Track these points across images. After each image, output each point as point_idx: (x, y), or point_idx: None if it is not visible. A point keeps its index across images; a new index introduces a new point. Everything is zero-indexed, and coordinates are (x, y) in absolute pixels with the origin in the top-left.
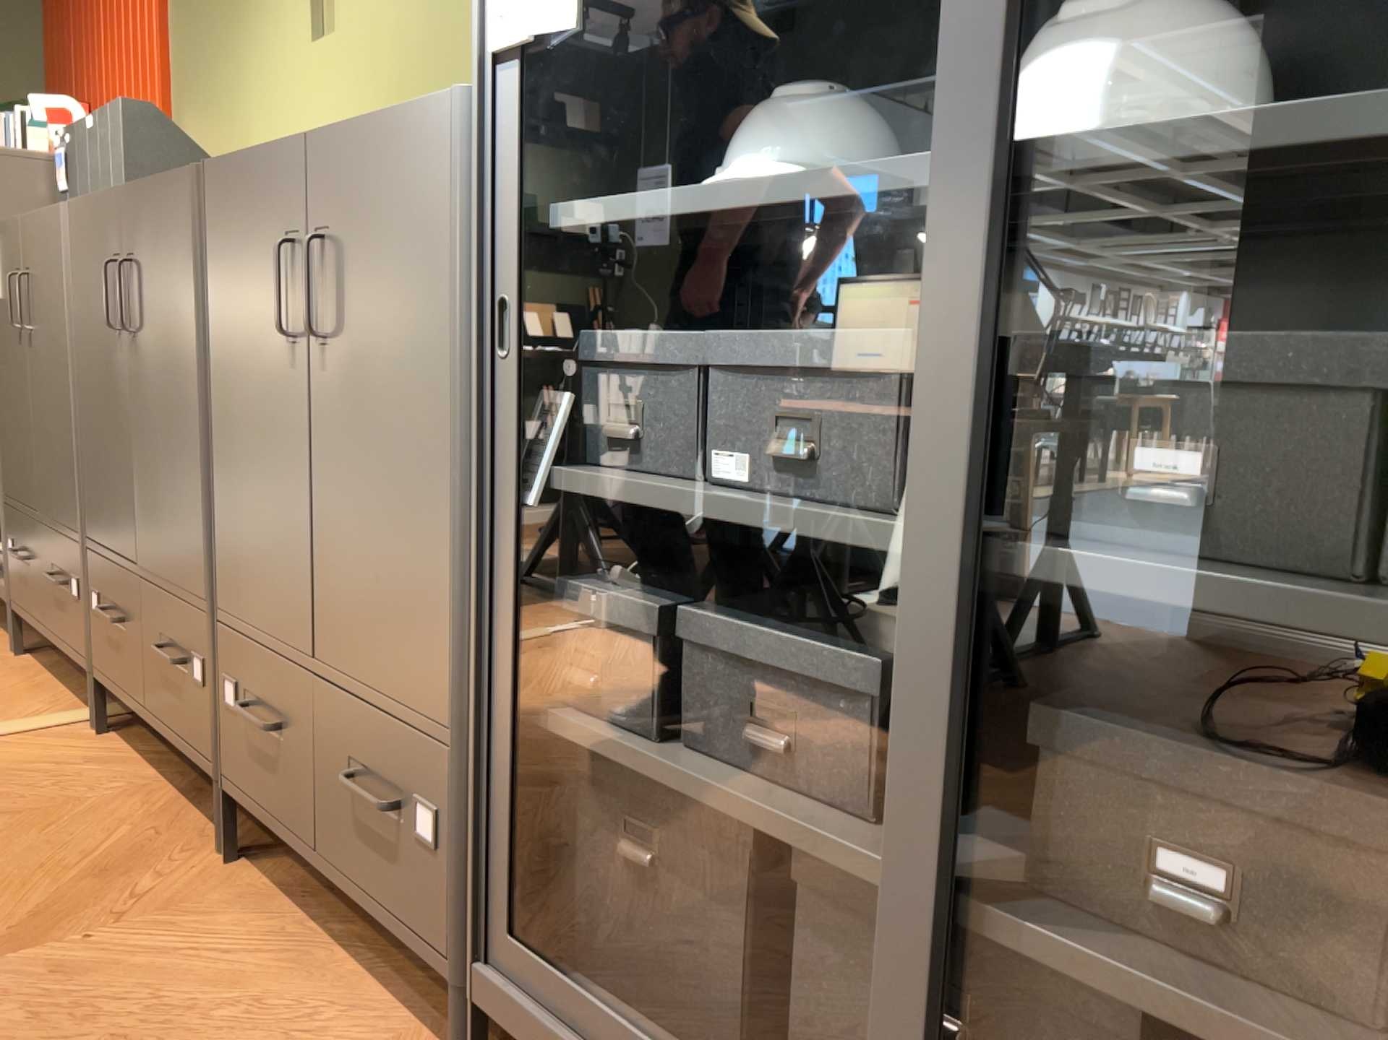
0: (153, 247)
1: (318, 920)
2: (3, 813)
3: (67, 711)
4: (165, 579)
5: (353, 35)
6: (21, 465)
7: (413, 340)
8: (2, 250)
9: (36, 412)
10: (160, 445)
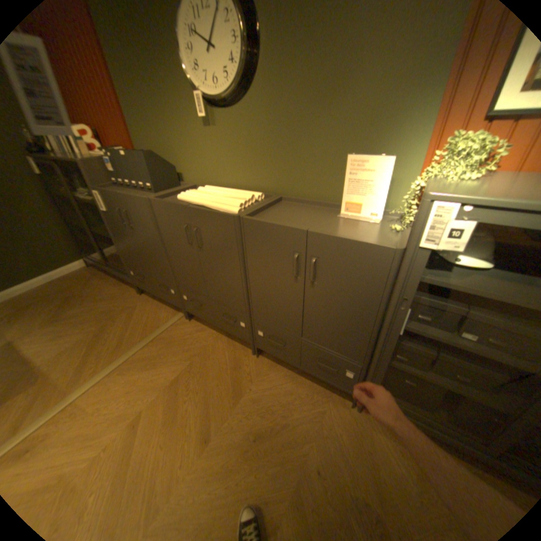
0: (210, 229)
1: (289, 368)
2: (194, 354)
3: (173, 313)
4: (224, 303)
5: (225, 129)
6: (133, 256)
7: (361, 296)
8: (105, 197)
9: (140, 247)
10: (219, 276)
